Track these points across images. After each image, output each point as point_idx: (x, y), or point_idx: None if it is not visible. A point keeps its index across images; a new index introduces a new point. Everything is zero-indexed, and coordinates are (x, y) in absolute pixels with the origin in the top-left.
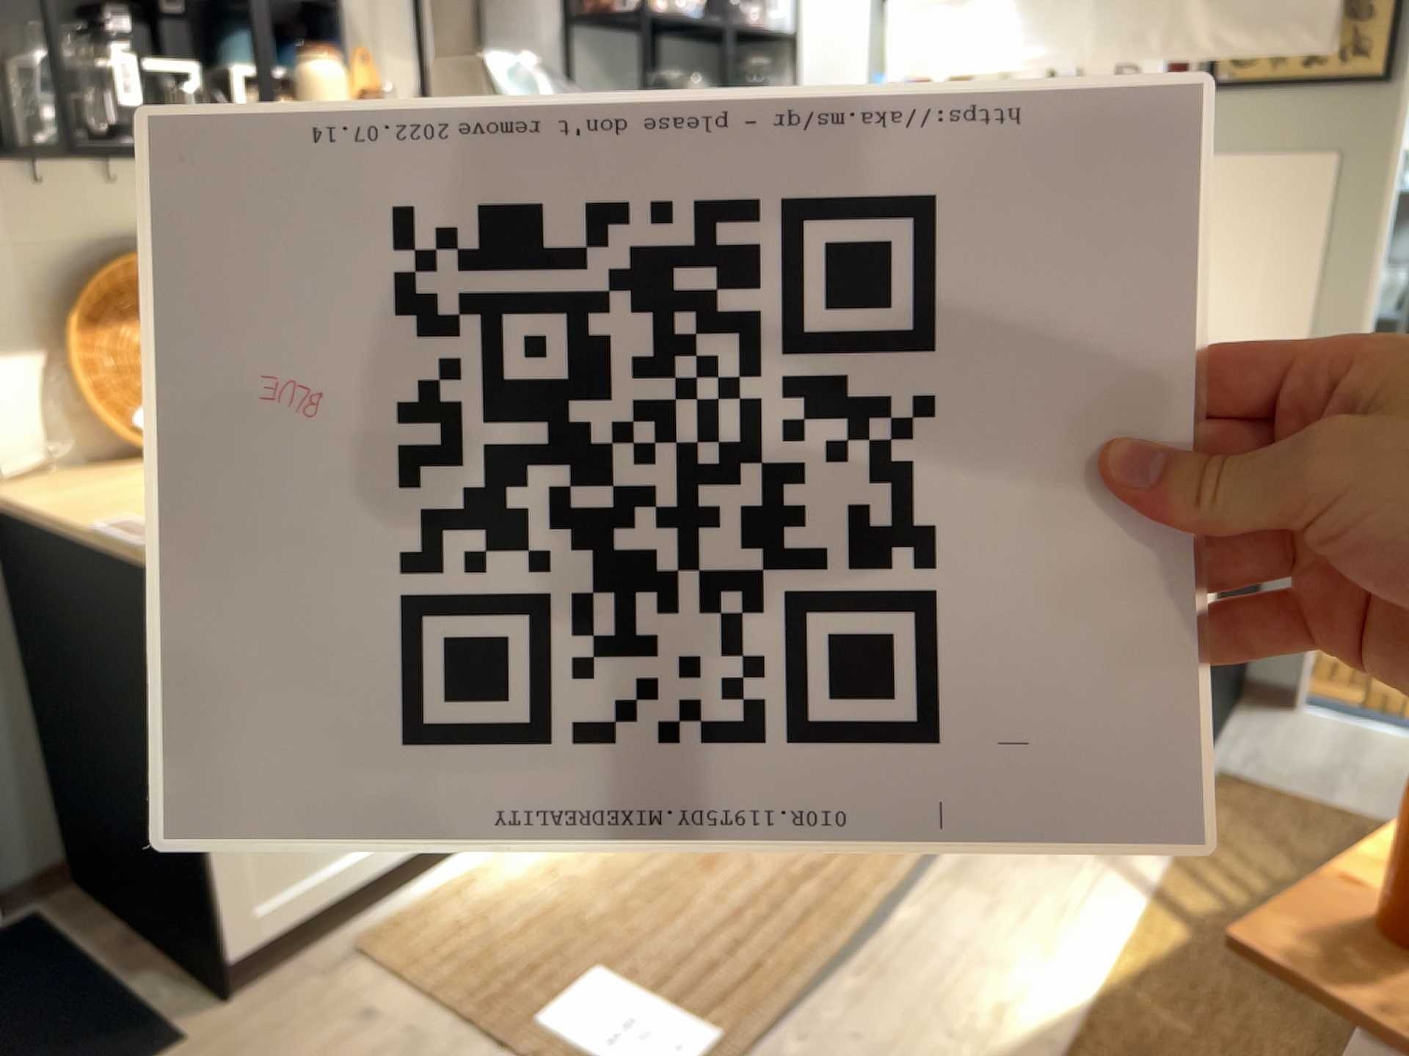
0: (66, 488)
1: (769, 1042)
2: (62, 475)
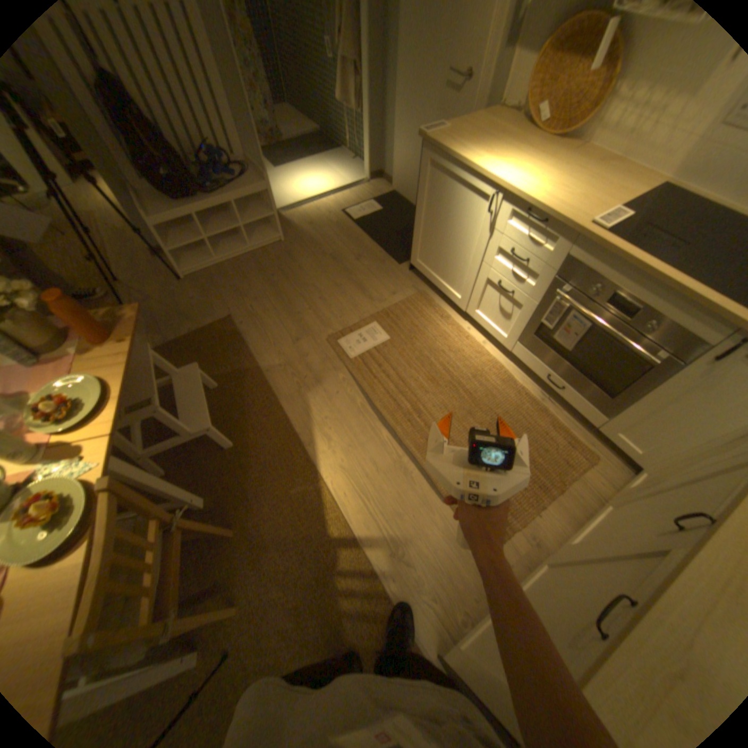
0: (496, 116)
1: (347, 371)
2: (513, 114)
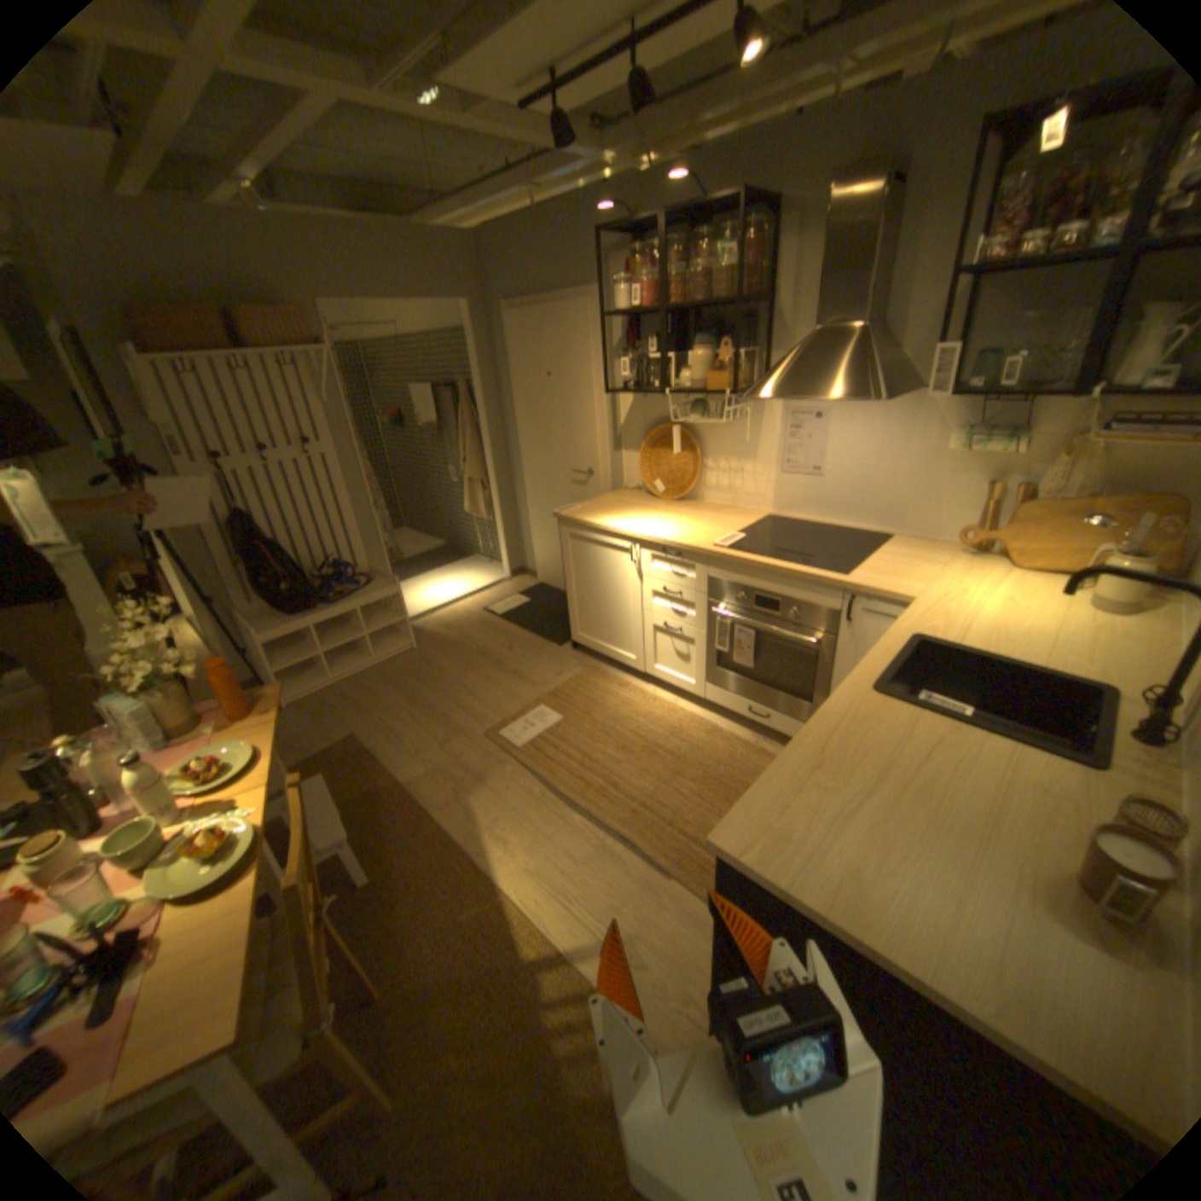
0: (620, 496)
1: (516, 762)
2: (635, 493)
